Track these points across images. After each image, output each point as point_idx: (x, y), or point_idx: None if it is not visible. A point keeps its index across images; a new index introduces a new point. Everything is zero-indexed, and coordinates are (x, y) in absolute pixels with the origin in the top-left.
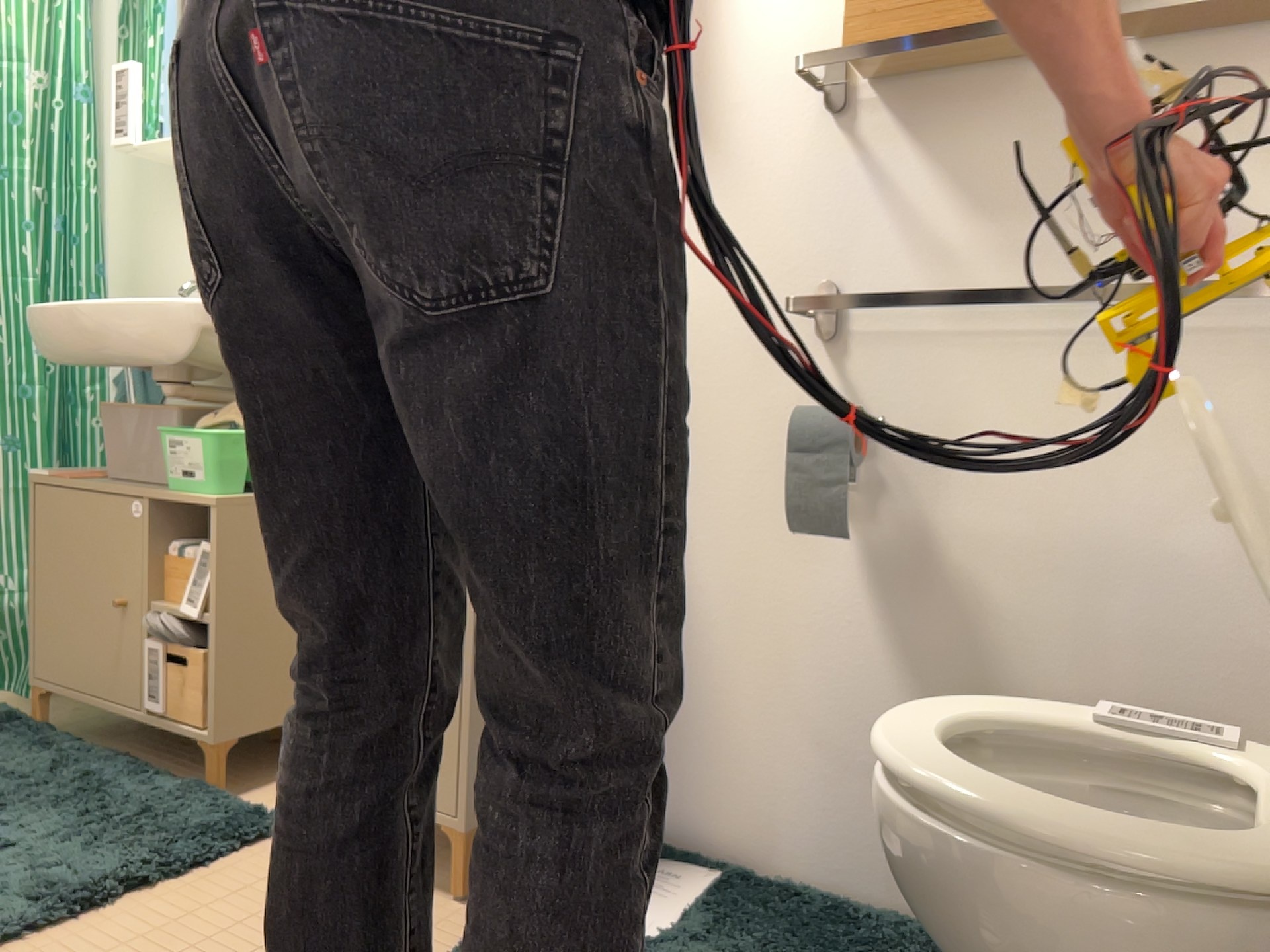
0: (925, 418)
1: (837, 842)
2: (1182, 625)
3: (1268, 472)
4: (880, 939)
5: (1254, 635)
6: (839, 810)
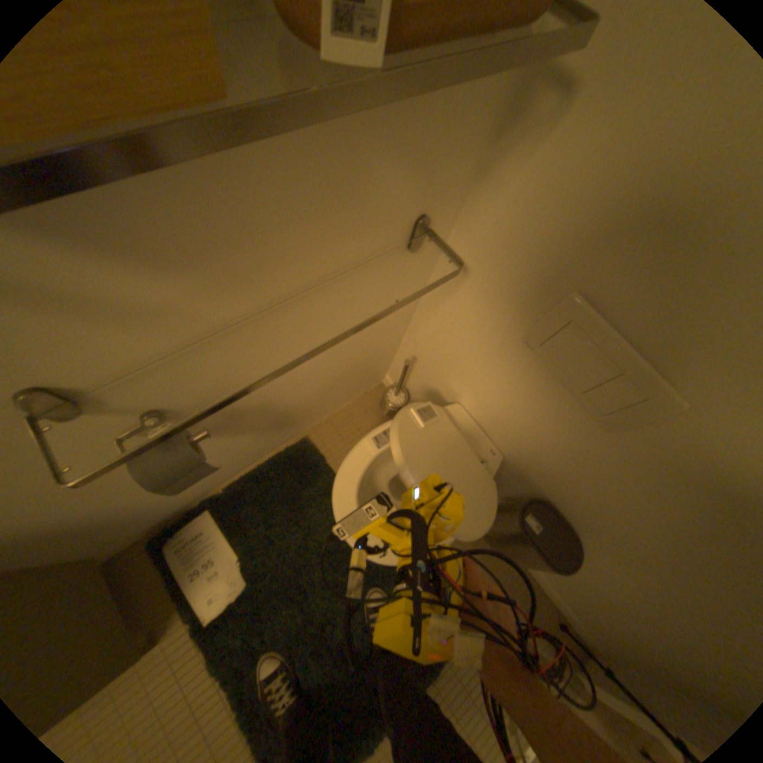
0: (207, 384)
1: (238, 468)
2: (346, 358)
3: (378, 306)
4: (287, 482)
5: (367, 345)
6: (234, 466)
